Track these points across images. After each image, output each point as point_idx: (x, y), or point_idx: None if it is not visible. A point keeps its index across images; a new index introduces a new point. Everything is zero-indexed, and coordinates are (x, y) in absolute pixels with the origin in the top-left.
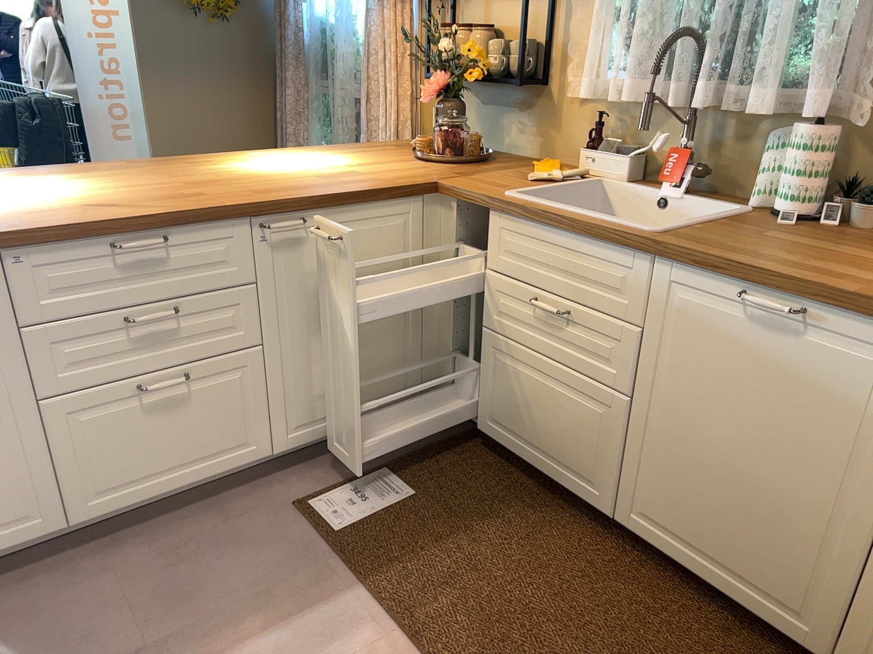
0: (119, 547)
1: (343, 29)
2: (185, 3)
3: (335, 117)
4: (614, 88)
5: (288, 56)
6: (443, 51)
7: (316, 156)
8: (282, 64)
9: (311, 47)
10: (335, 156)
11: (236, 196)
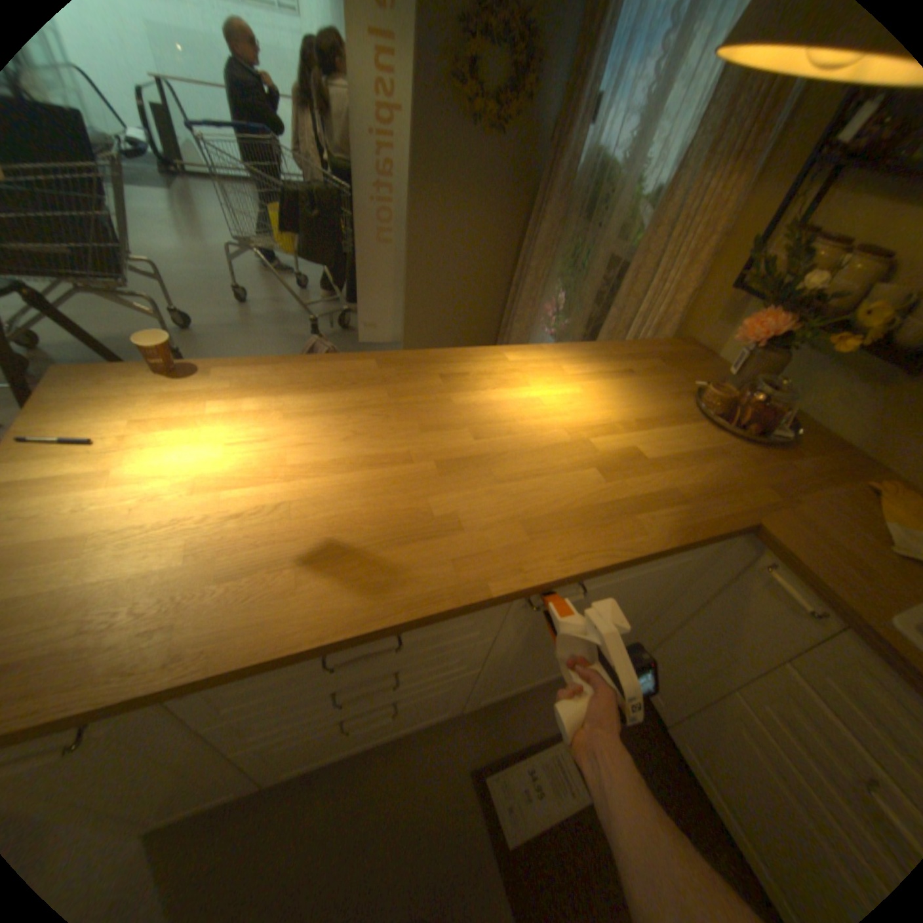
0: (307, 796)
1: (635, 174)
2: (465, 105)
3: (586, 270)
4: None
5: (554, 185)
6: (811, 284)
7: (582, 381)
8: (544, 190)
9: (581, 178)
10: (603, 385)
11: (503, 547)
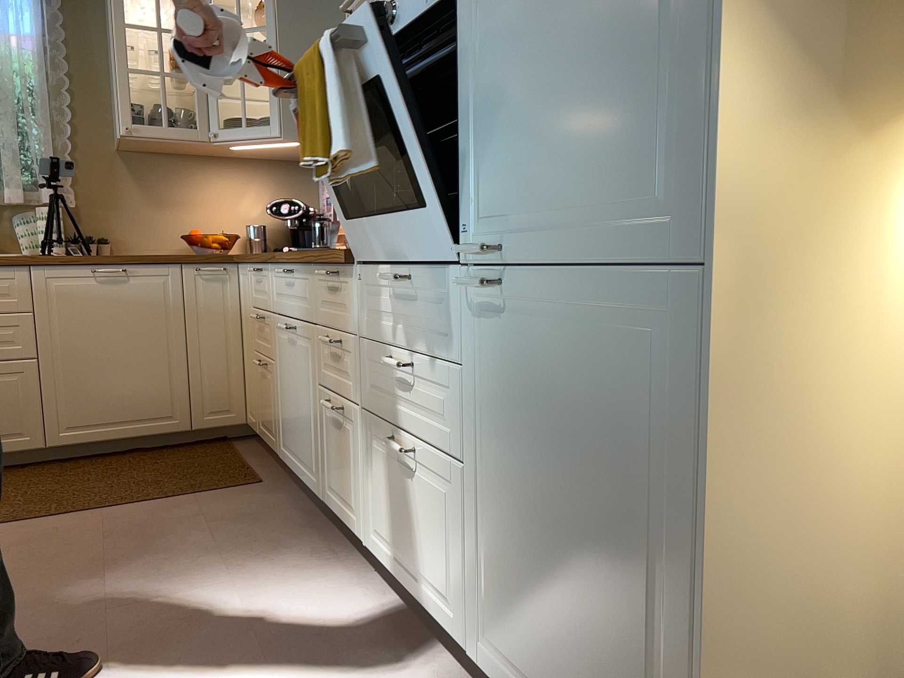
0: None
1: None
2: None
3: None
4: None
5: None
6: None
7: None
8: None
9: None
10: None
11: None
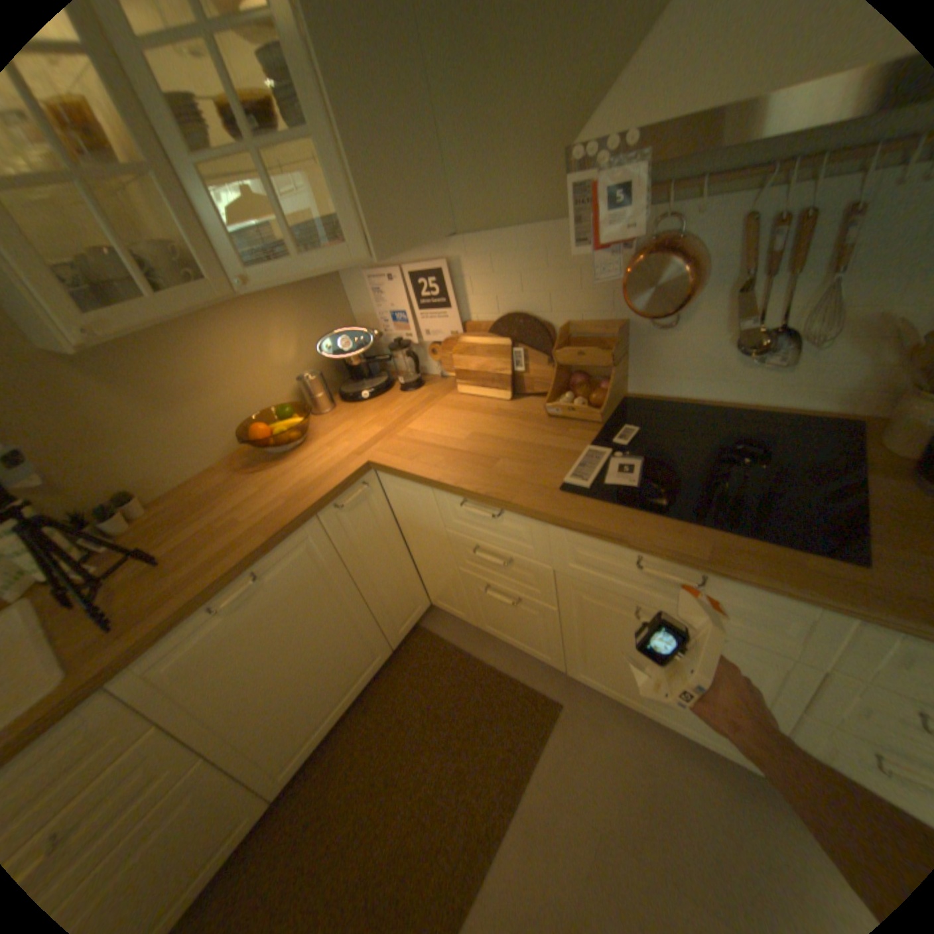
0: None
1: None
2: None
3: None
4: None
5: None
6: None
7: None
8: None
9: None
10: None
11: None
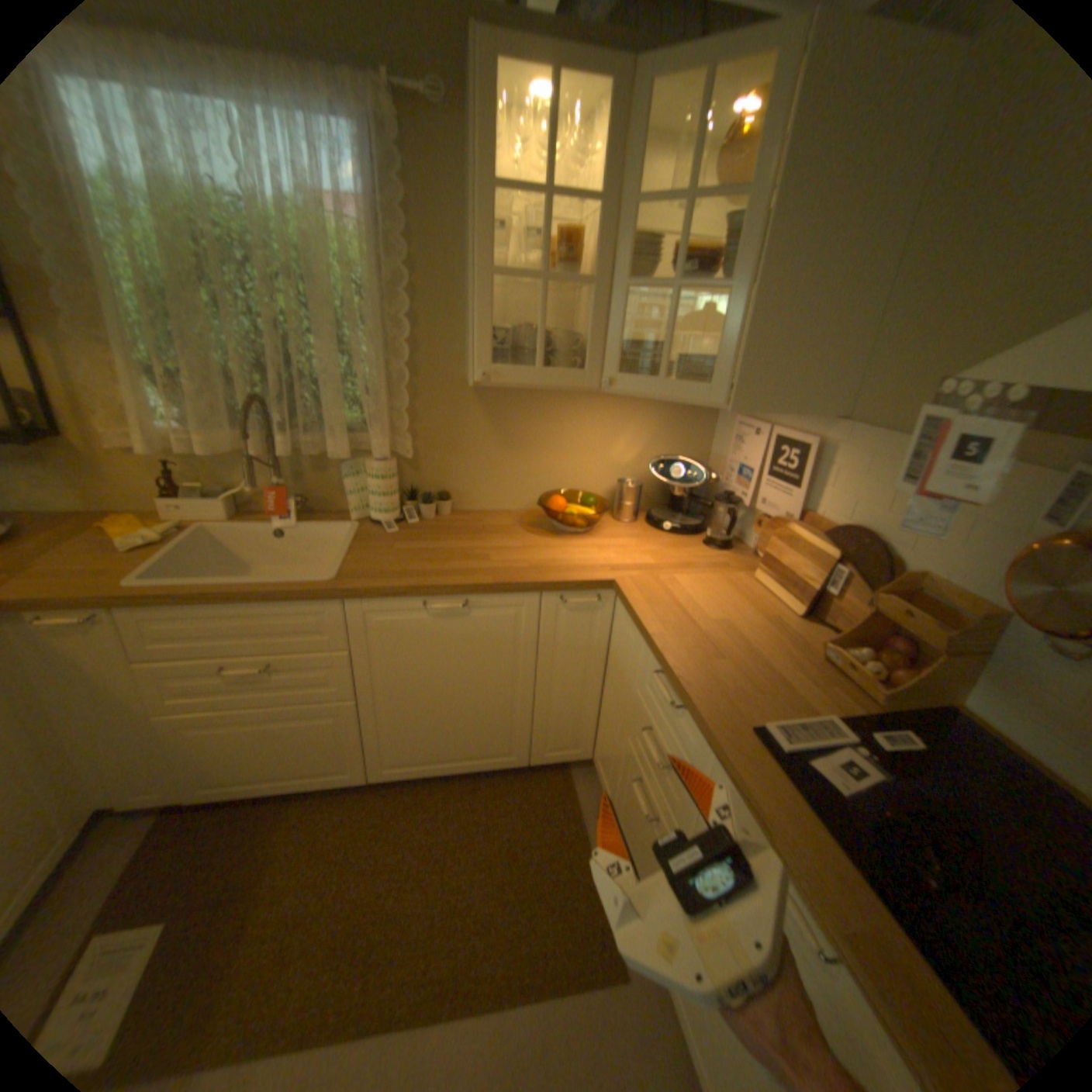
0: None
1: None
2: None
3: None
4: (171, 437)
5: None
6: None
7: None
8: None
9: None
10: None
11: None
